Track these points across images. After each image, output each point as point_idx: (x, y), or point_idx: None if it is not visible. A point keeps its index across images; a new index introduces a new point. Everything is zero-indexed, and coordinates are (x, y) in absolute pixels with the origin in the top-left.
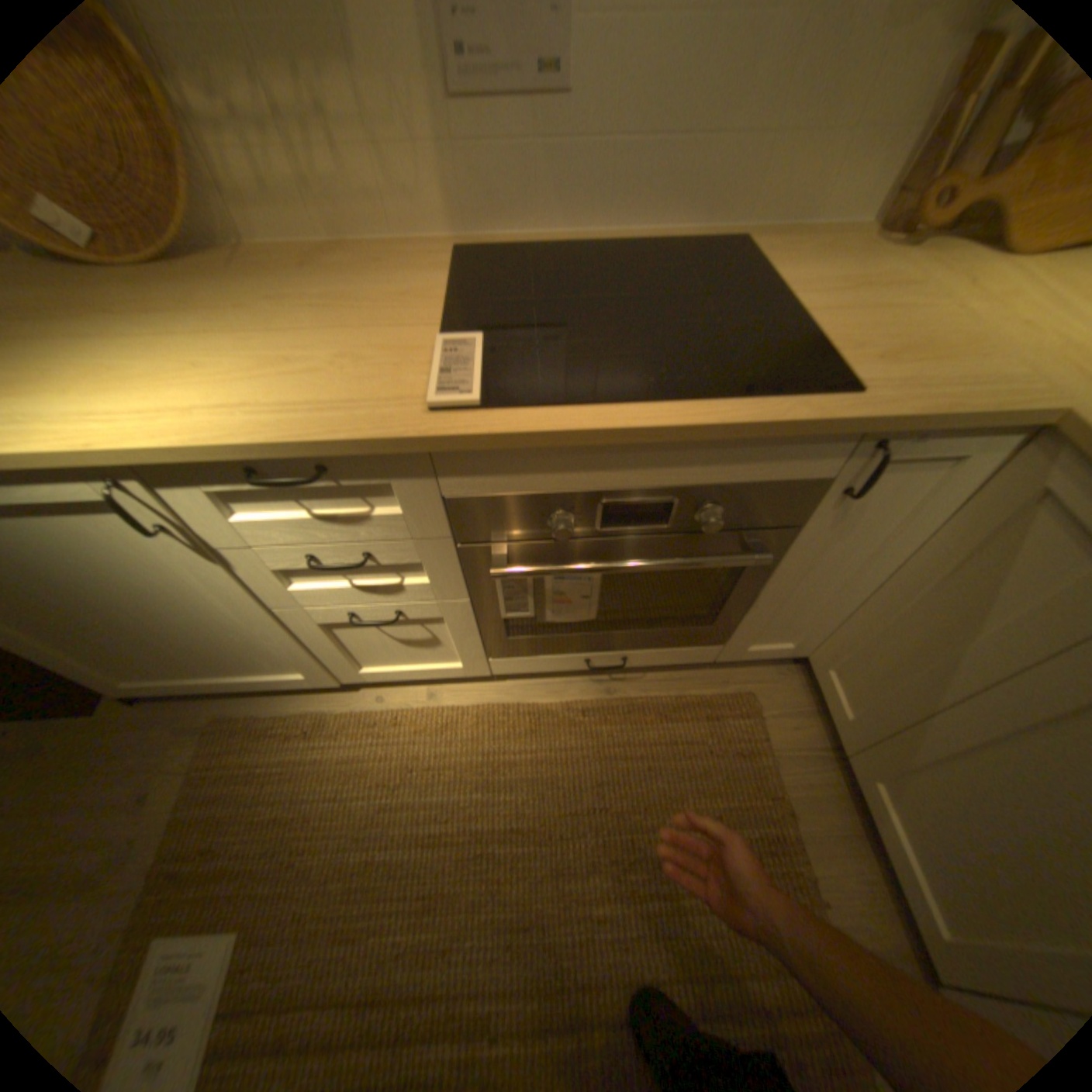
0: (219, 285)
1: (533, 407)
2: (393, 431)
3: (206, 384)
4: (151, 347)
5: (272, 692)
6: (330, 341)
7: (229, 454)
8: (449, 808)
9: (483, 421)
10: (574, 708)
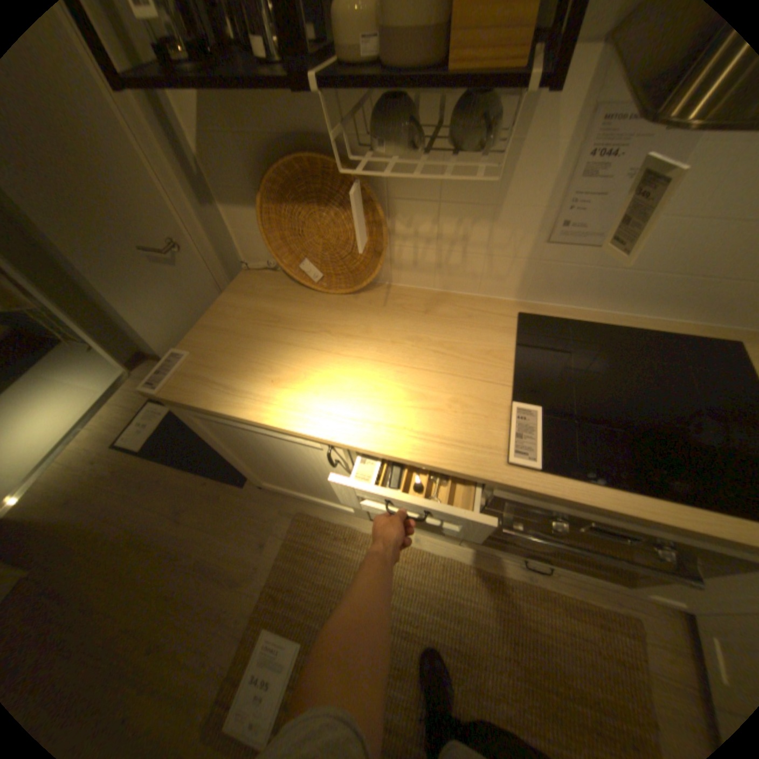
0: (383, 323)
1: (574, 482)
2: (488, 476)
3: (385, 408)
4: (354, 370)
5: (329, 508)
6: (448, 388)
7: (394, 457)
8: (420, 621)
9: (542, 485)
10: (508, 585)
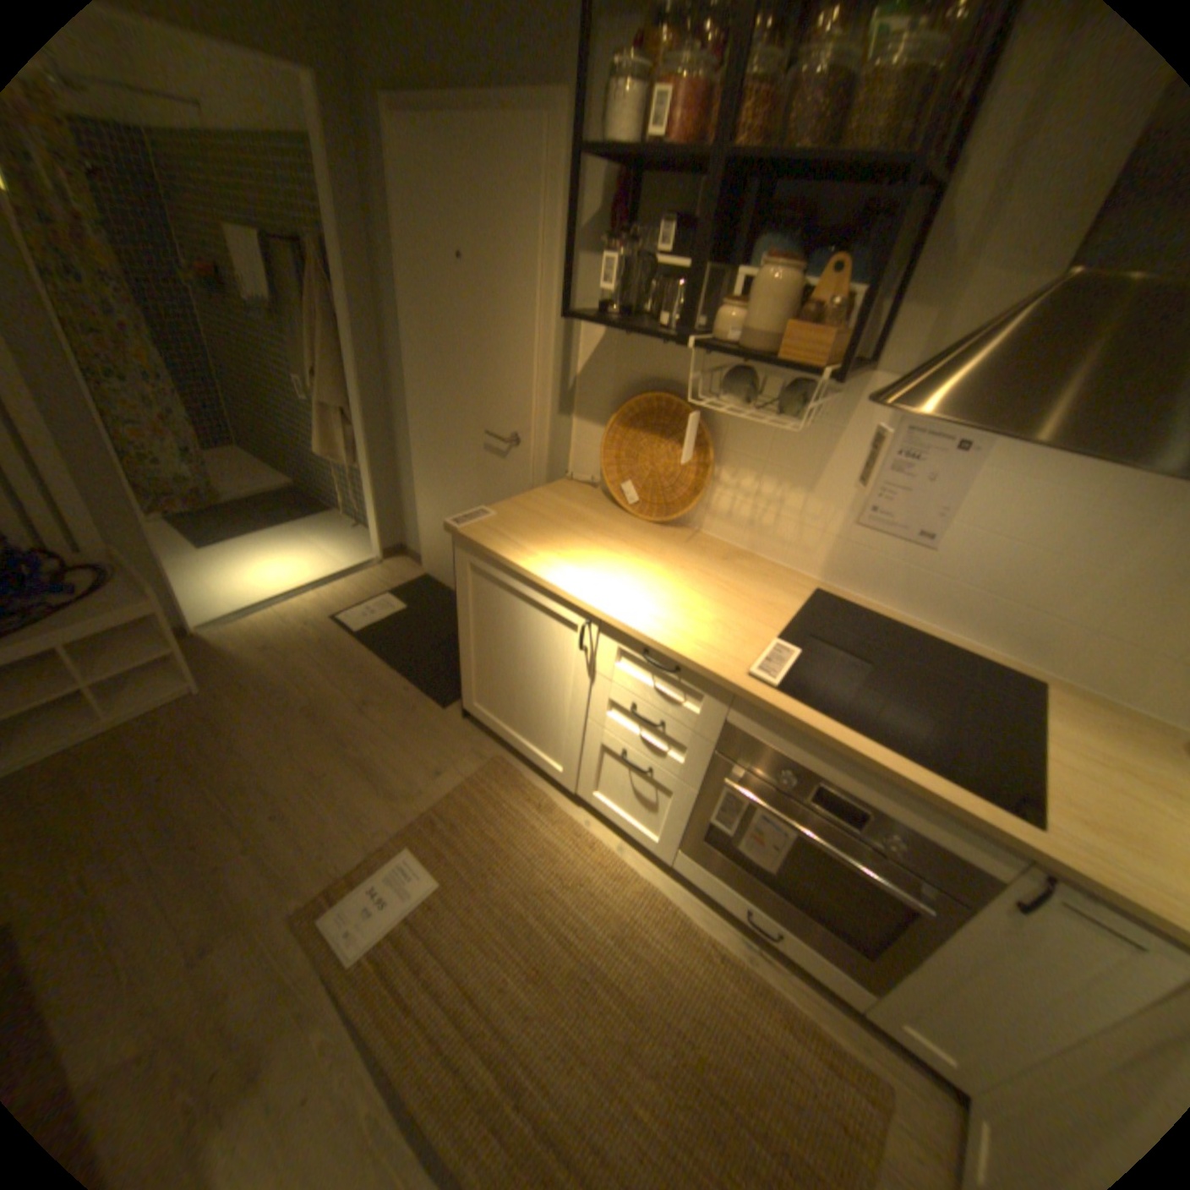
0: (679, 553)
1: (804, 707)
2: (725, 676)
3: (652, 604)
4: (636, 572)
5: (533, 769)
6: (718, 612)
7: (644, 641)
8: (586, 934)
9: (772, 698)
10: (717, 949)
